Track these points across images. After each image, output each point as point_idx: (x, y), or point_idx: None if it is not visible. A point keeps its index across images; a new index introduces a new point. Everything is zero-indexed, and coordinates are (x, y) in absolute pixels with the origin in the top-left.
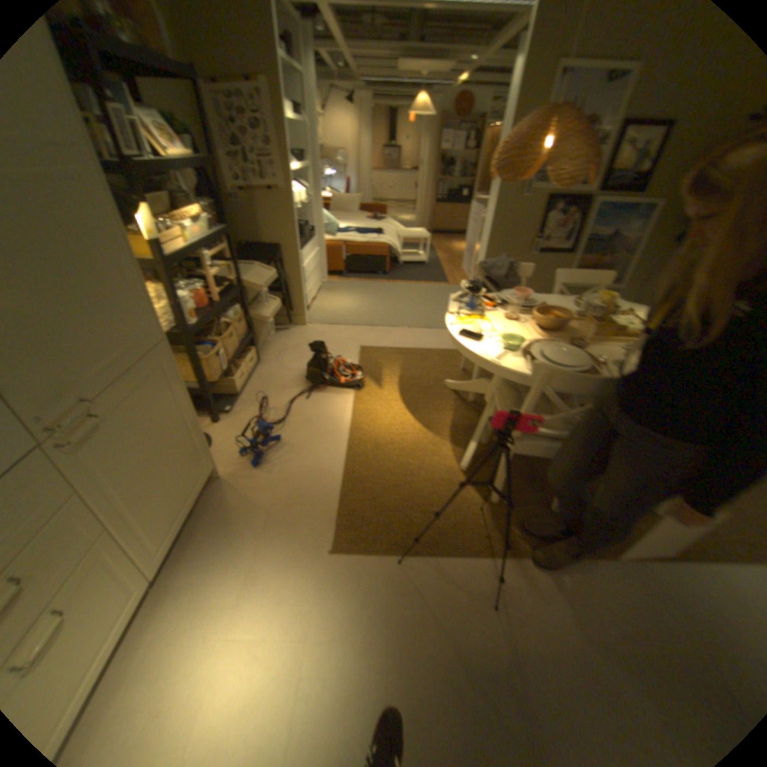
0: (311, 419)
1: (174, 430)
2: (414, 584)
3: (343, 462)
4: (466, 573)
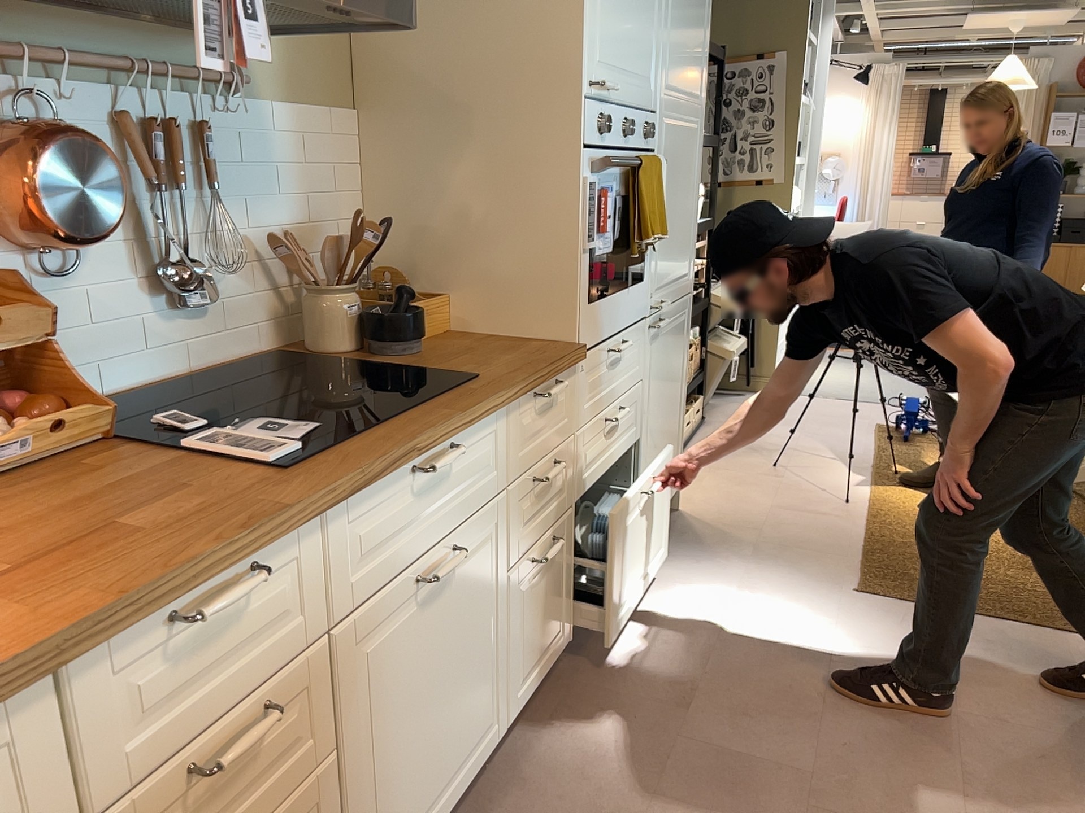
0: (802, 481)
1: (677, 395)
2: (992, 638)
3: (863, 525)
4: (1083, 648)
